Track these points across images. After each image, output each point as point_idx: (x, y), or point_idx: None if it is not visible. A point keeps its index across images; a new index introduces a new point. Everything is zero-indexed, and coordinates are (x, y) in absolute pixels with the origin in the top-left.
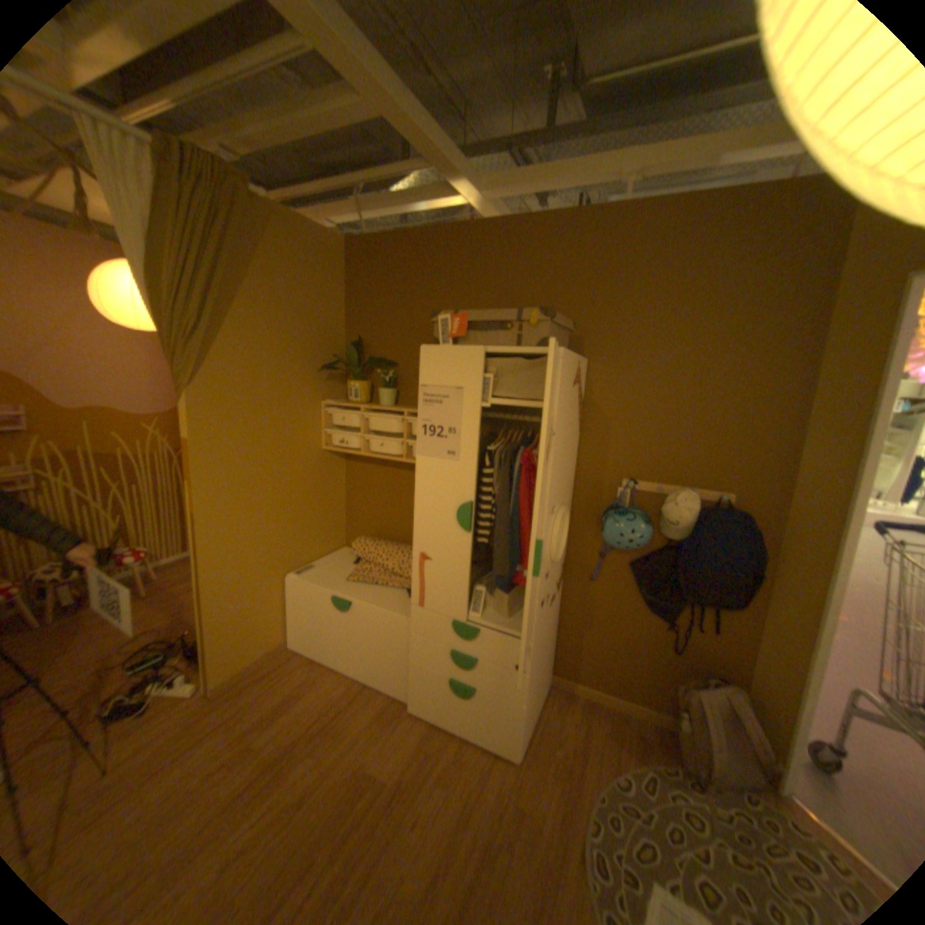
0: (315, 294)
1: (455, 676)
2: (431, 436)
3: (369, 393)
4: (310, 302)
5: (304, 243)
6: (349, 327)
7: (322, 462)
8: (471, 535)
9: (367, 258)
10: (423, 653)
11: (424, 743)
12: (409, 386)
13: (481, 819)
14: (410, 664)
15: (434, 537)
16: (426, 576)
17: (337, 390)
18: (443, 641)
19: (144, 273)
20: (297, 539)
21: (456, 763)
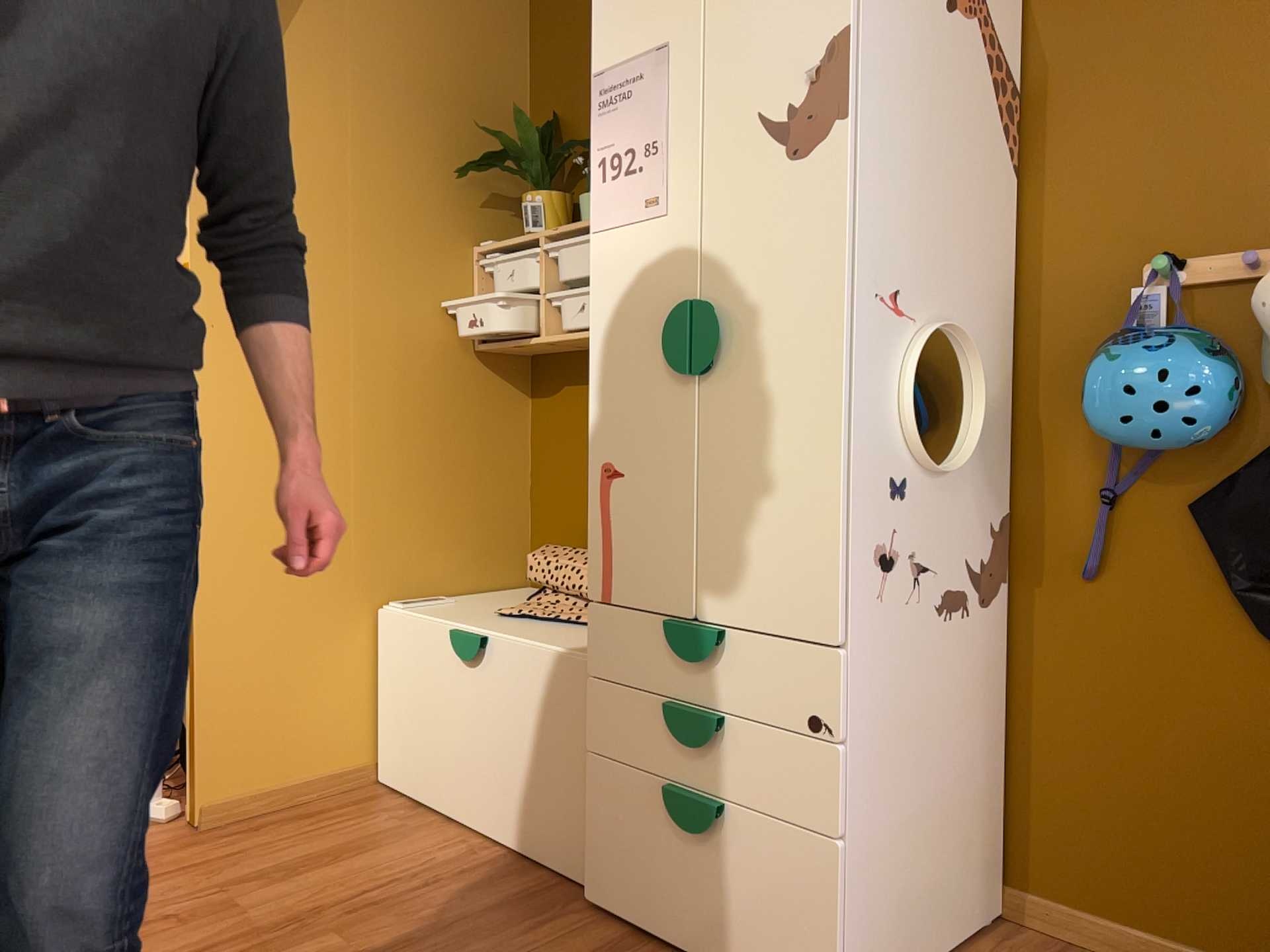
0: (463, 31)
1: (679, 777)
2: (616, 177)
3: (565, 216)
4: (452, 44)
5: None
6: (538, 101)
7: (472, 376)
8: (697, 386)
9: None
10: (613, 728)
11: None
12: None
13: None
14: (590, 767)
15: (626, 416)
16: (614, 520)
17: (511, 231)
18: (652, 685)
19: None
20: (410, 532)
21: None
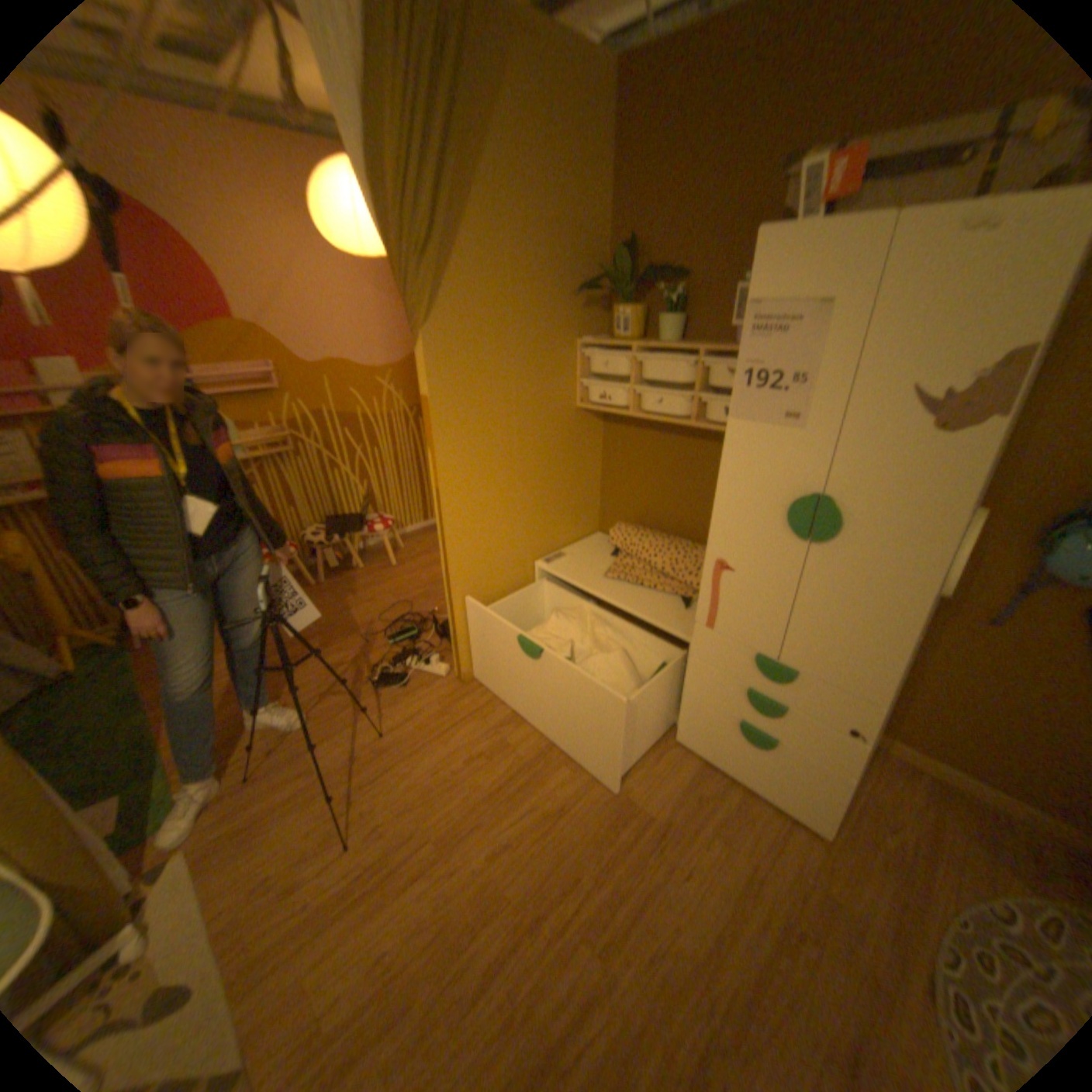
0: (572, 168)
1: (749, 719)
2: (759, 388)
3: (642, 323)
4: (565, 182)
5: (559, 77)
6: (617, 220)
7: (574, 425)
8: (806, 545)
9: (653, 86)
10: (706, 683)
11: (698, 782)
12: (704, 309)
13: (777, 895)
14: (685, 691)
15: (742, 541)
16: (722, 592)
17: (596, 322)
18: (737, 676)
19: (363, 161)
20: (545, 521)
21: (741, 817)
